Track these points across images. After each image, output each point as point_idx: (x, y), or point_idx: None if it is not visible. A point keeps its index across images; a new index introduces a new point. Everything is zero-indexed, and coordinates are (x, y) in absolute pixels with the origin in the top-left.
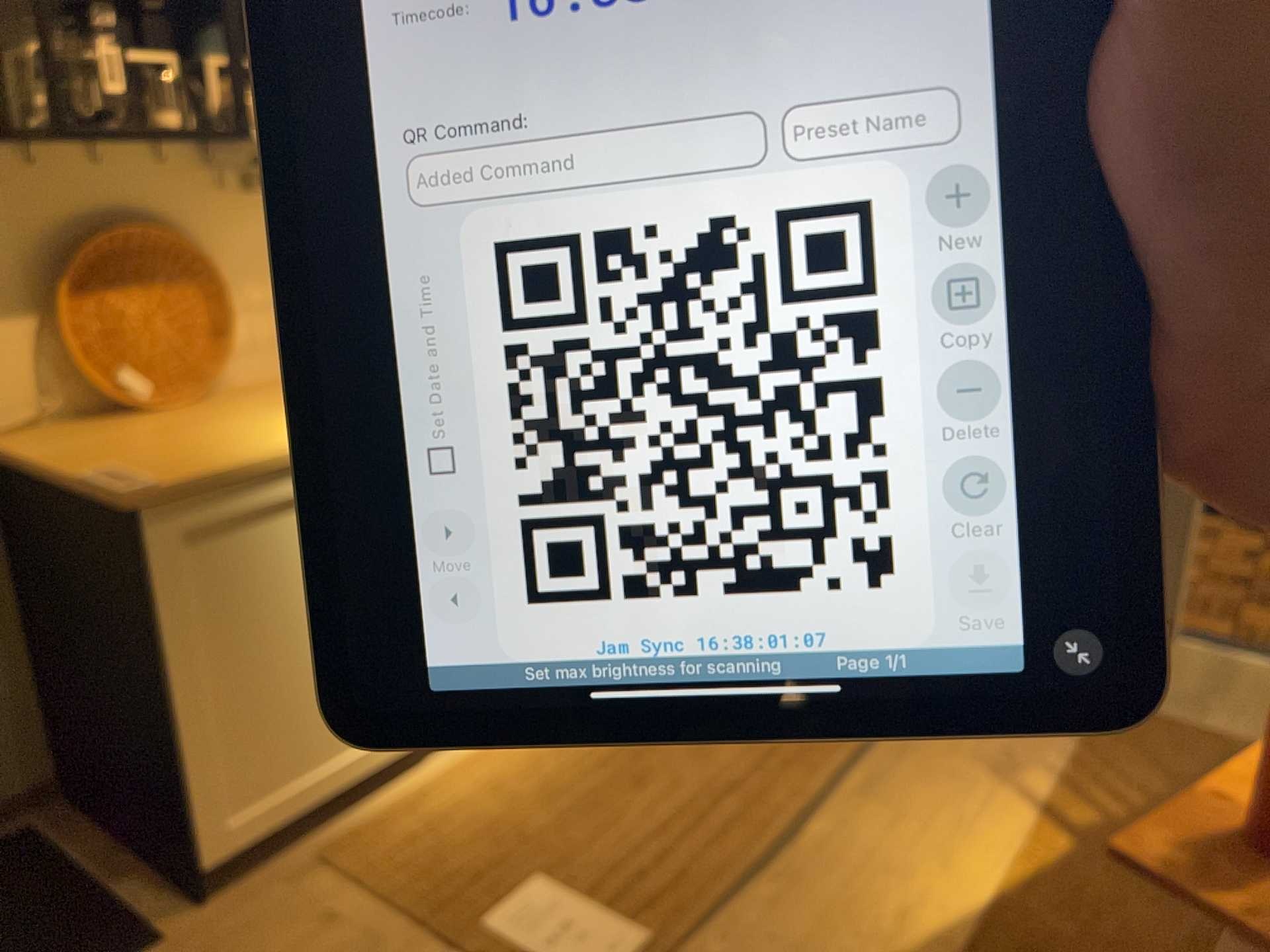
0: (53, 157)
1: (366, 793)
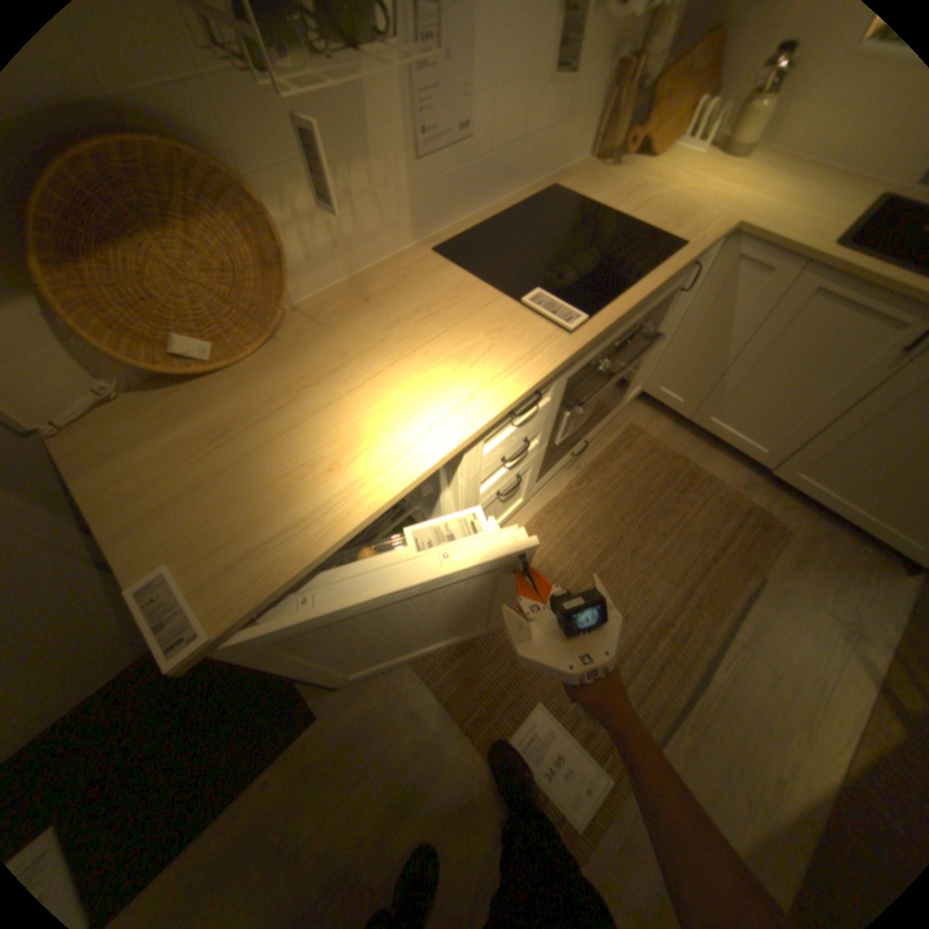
0: None
1: None
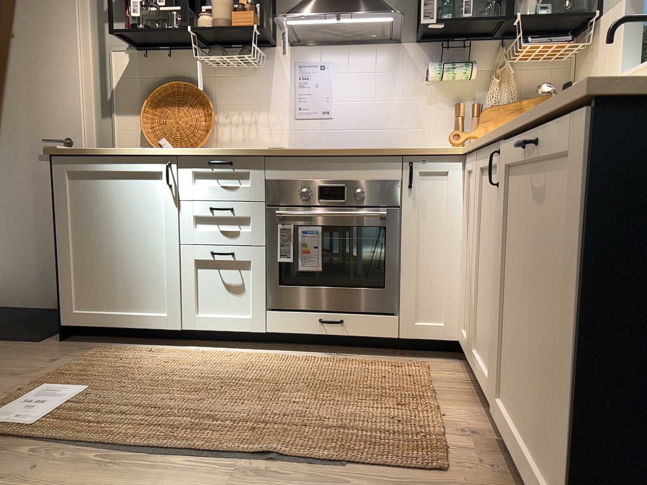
0: (158, 56)
1: (154, 344)
